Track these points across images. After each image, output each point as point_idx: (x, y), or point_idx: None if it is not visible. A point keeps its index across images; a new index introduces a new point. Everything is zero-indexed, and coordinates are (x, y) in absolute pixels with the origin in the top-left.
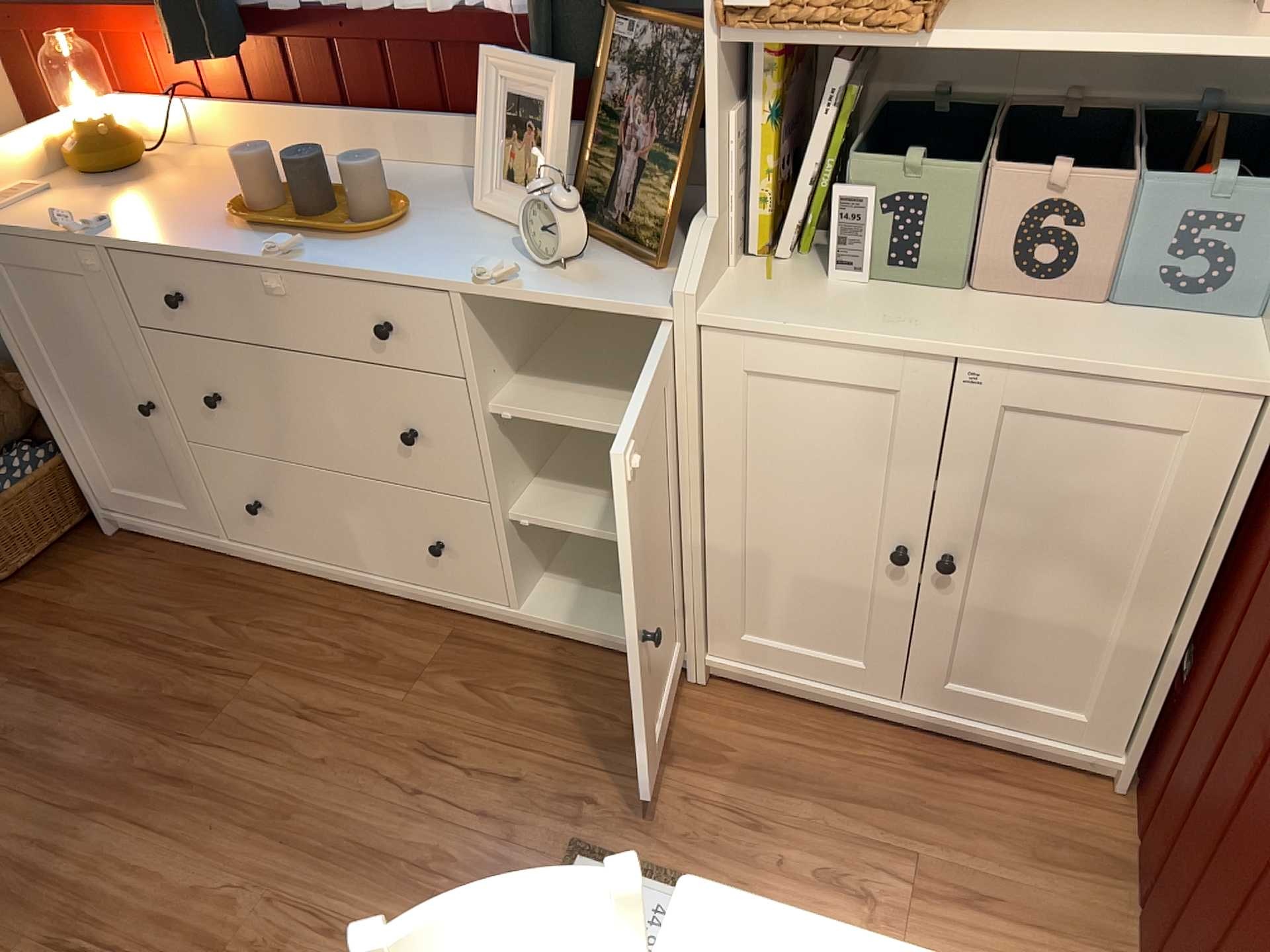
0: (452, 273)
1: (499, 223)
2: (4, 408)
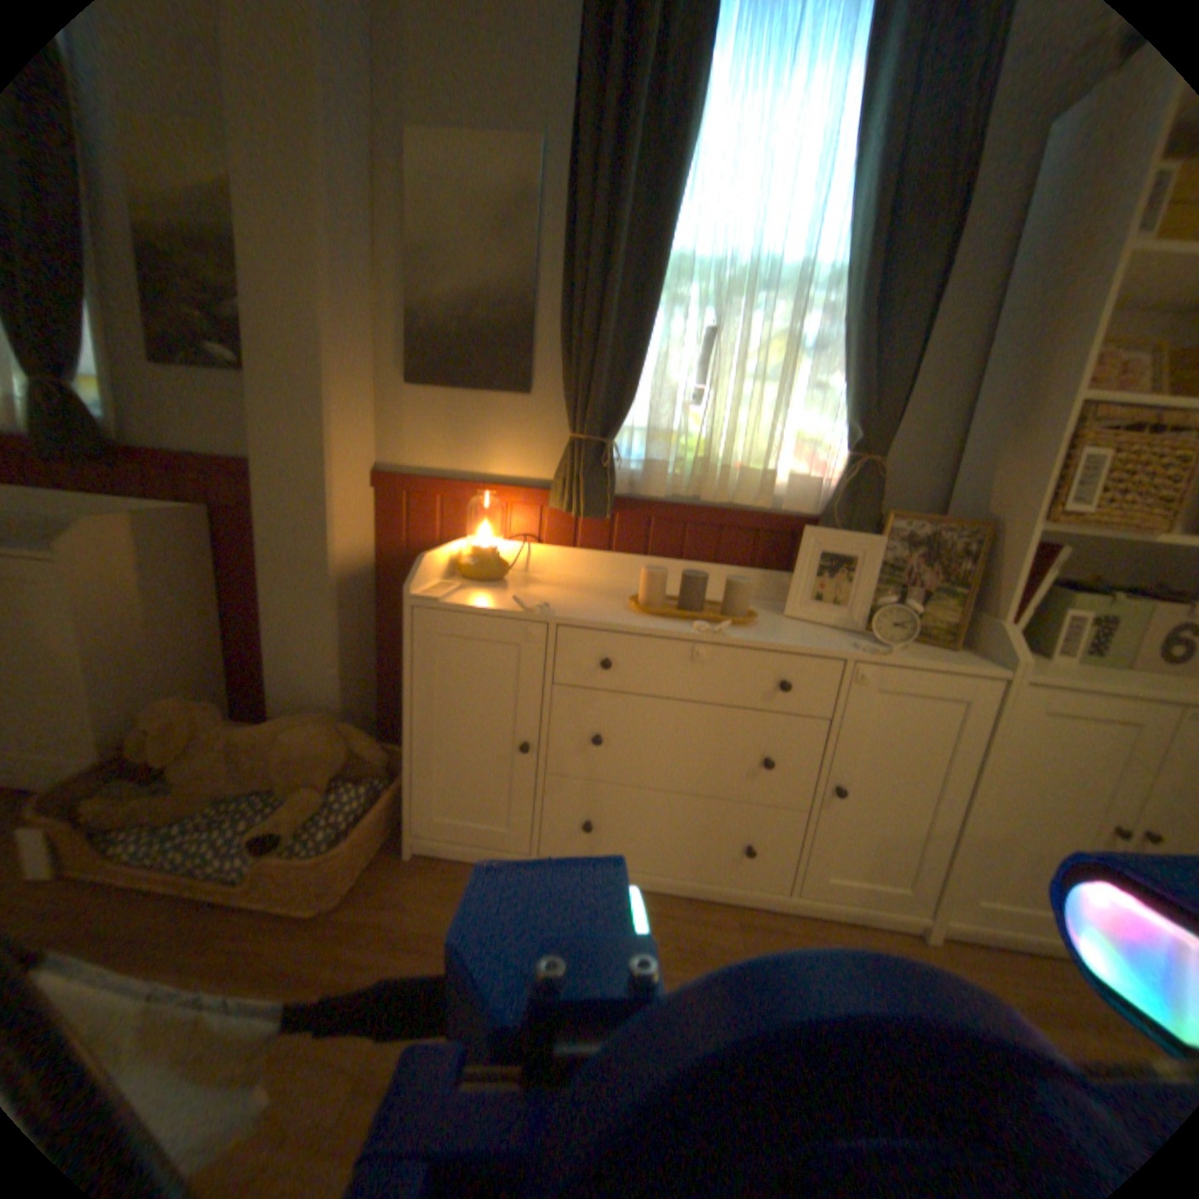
0: (832, 646)
1: (803, 622)
2: (324, 750)
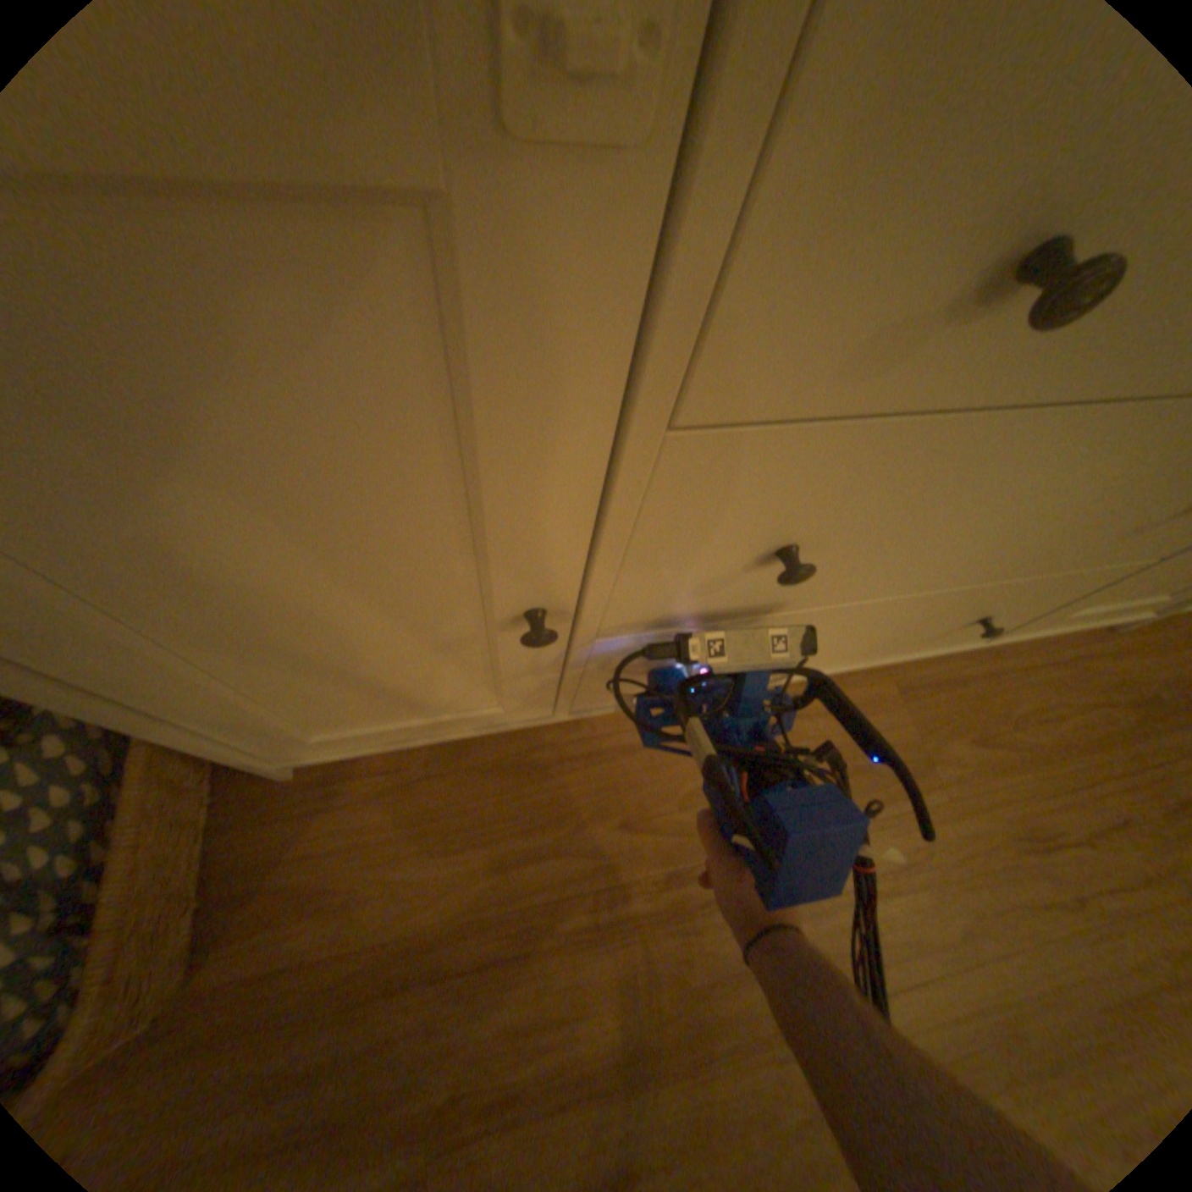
0: None
1: None
2: None
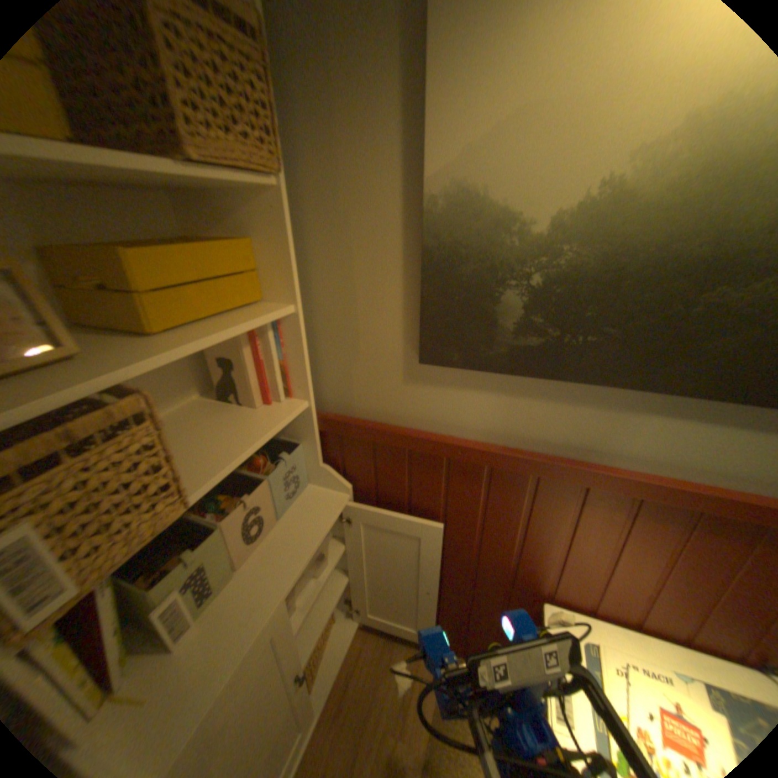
0: None
1: None
2: None
